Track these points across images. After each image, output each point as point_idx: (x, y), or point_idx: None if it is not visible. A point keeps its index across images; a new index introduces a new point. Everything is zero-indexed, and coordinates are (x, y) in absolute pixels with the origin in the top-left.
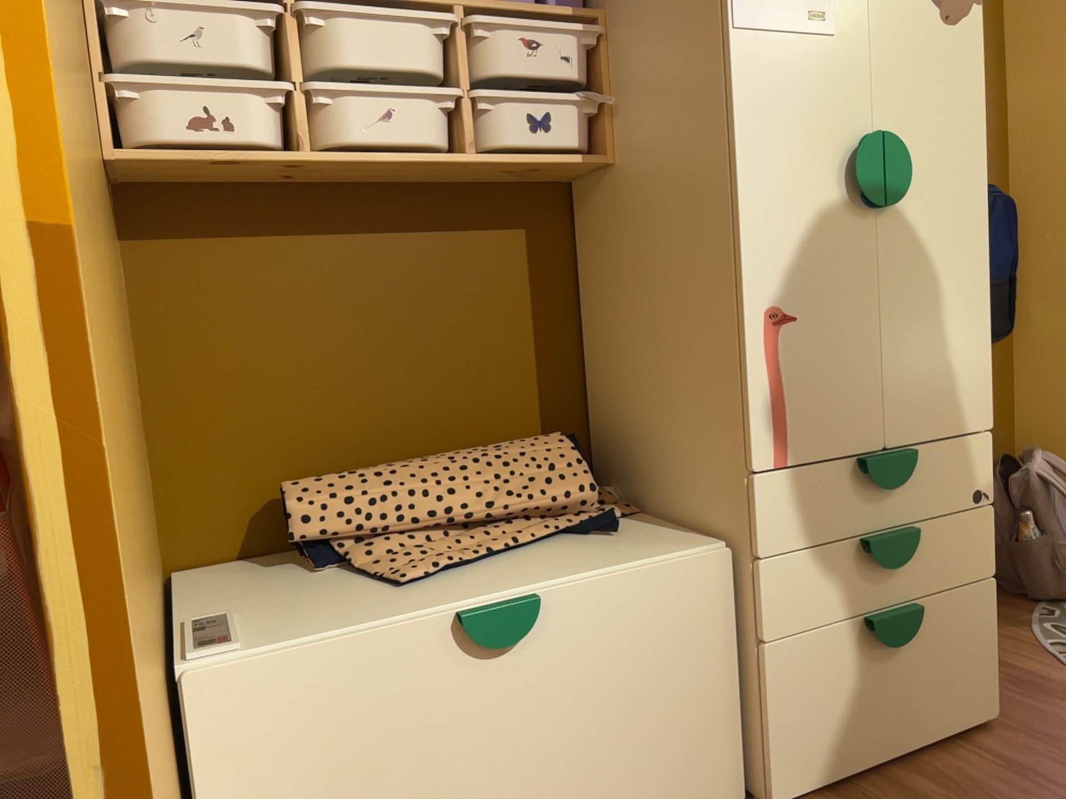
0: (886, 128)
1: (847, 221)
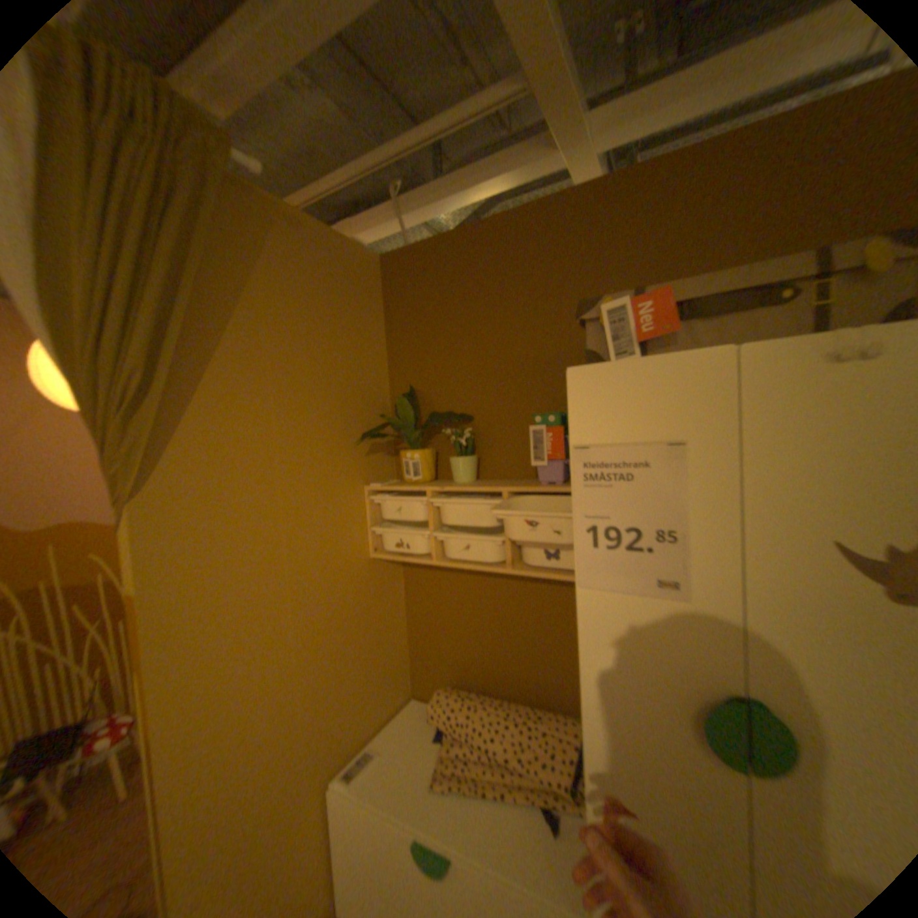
0: (767, 694)
1: (701, 762)
